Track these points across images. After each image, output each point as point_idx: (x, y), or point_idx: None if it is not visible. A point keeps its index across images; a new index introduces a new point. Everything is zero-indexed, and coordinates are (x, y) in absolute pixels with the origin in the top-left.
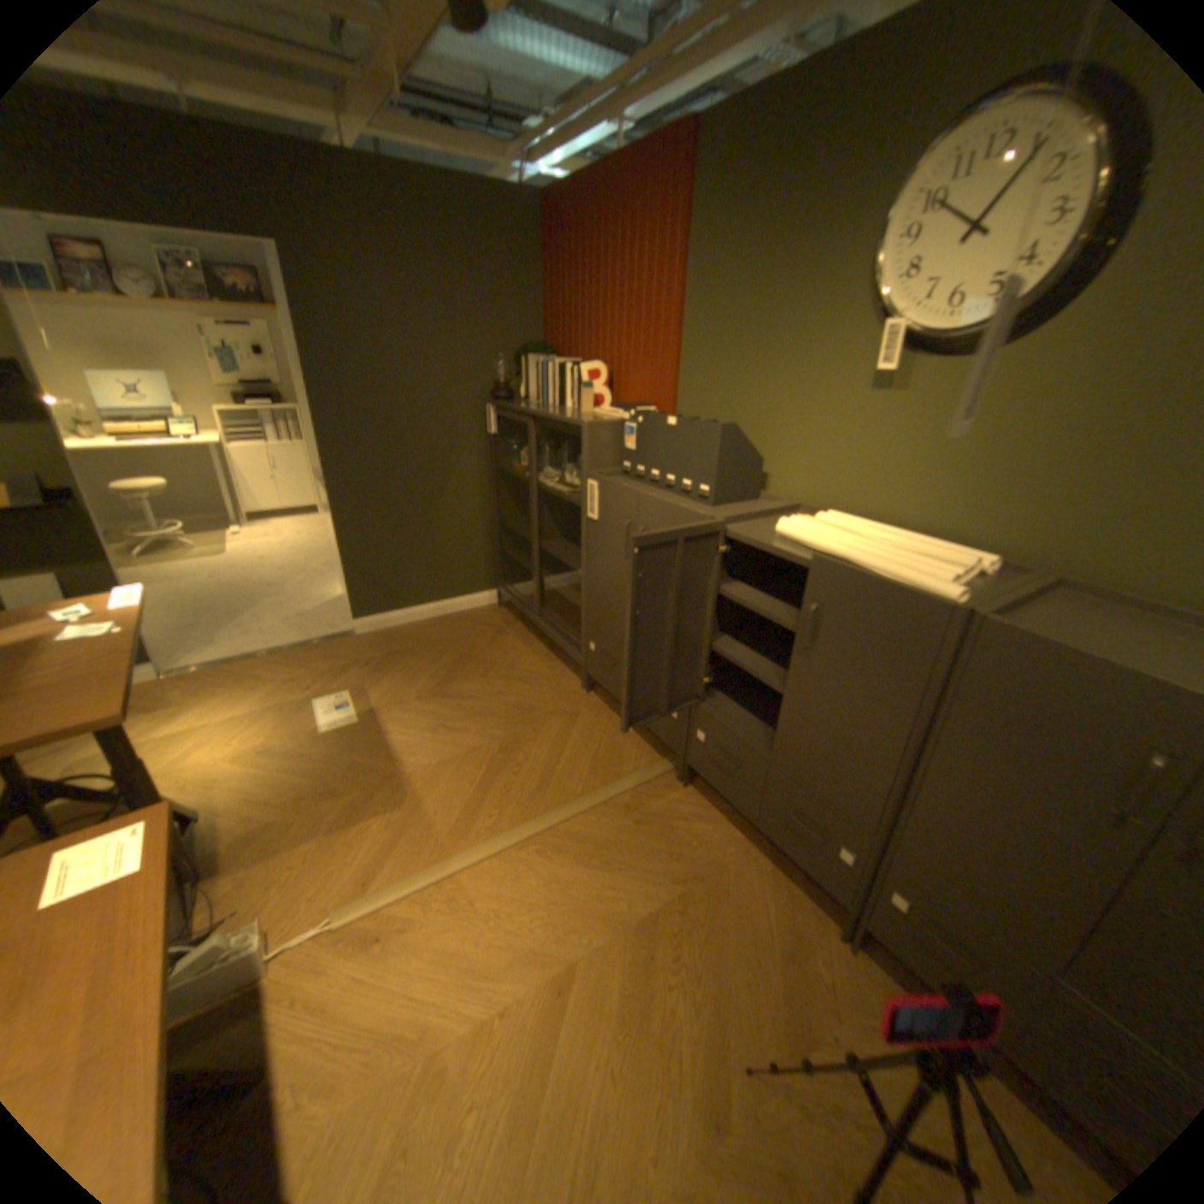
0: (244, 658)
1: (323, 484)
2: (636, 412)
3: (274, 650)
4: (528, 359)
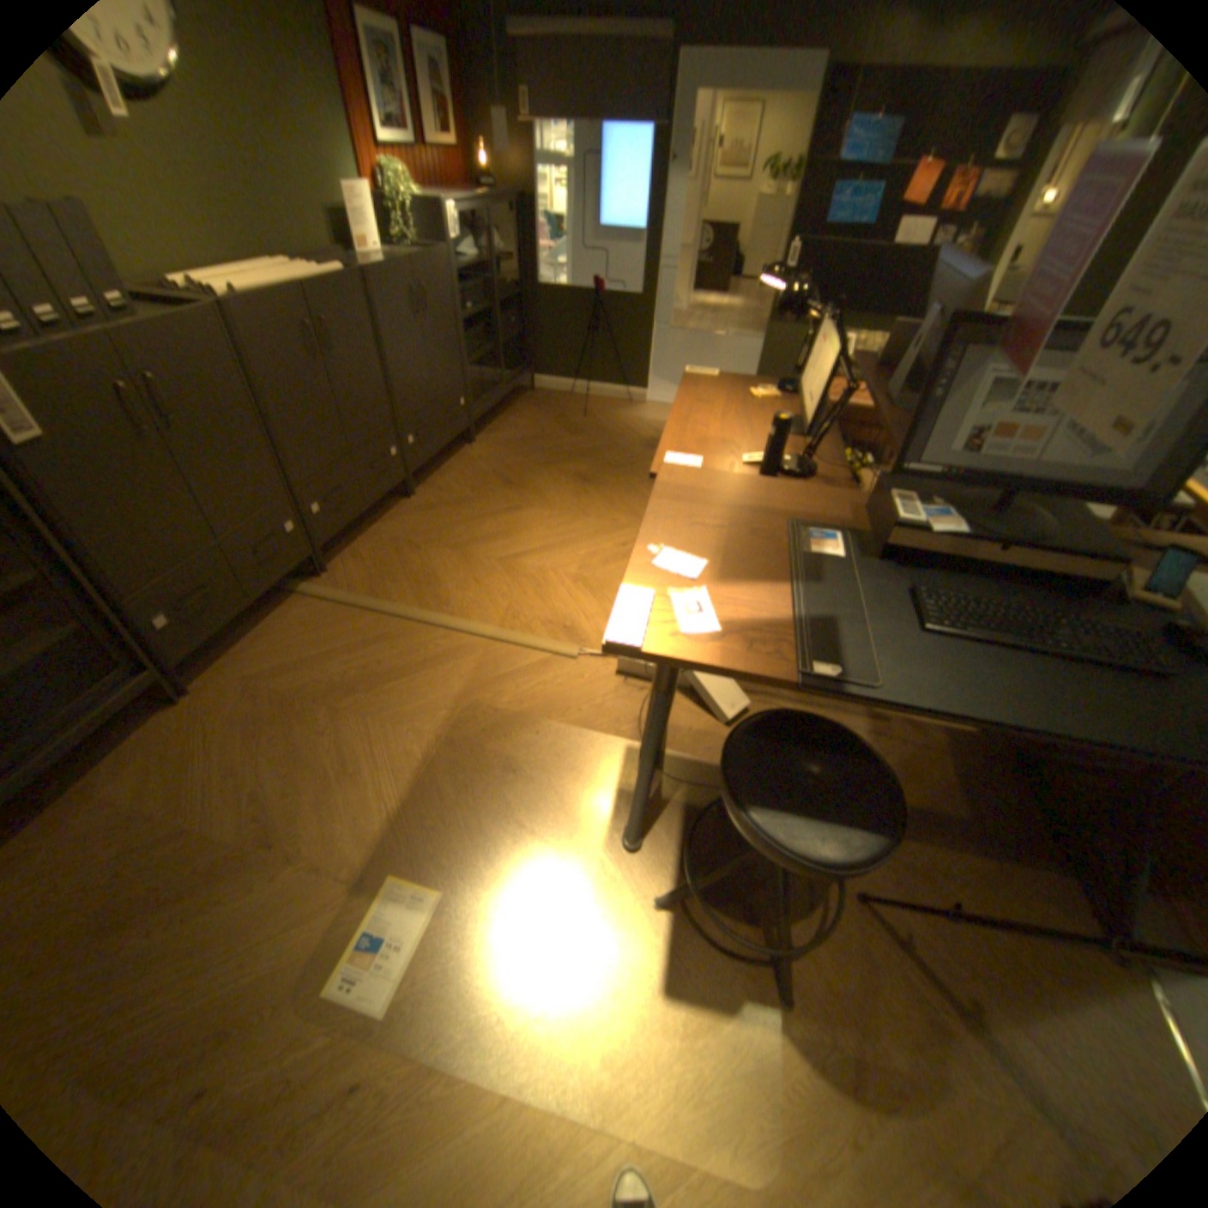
0: None
1: None
2: None
3: None
4: None
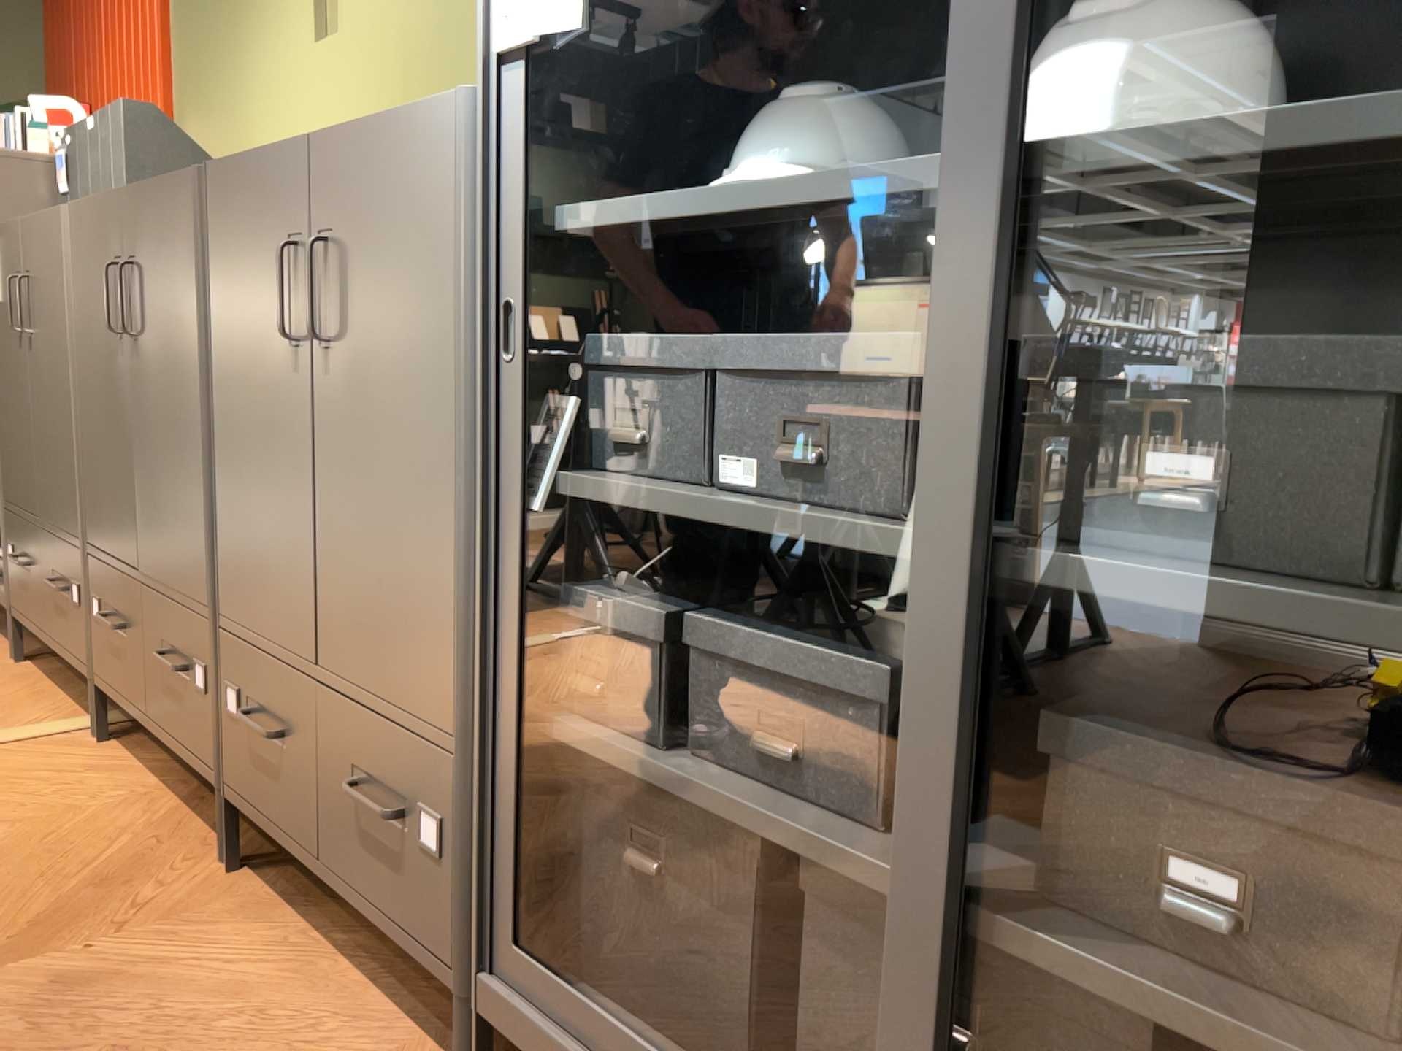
0: None
1: None
2: (67, 133)
3: None
4: None
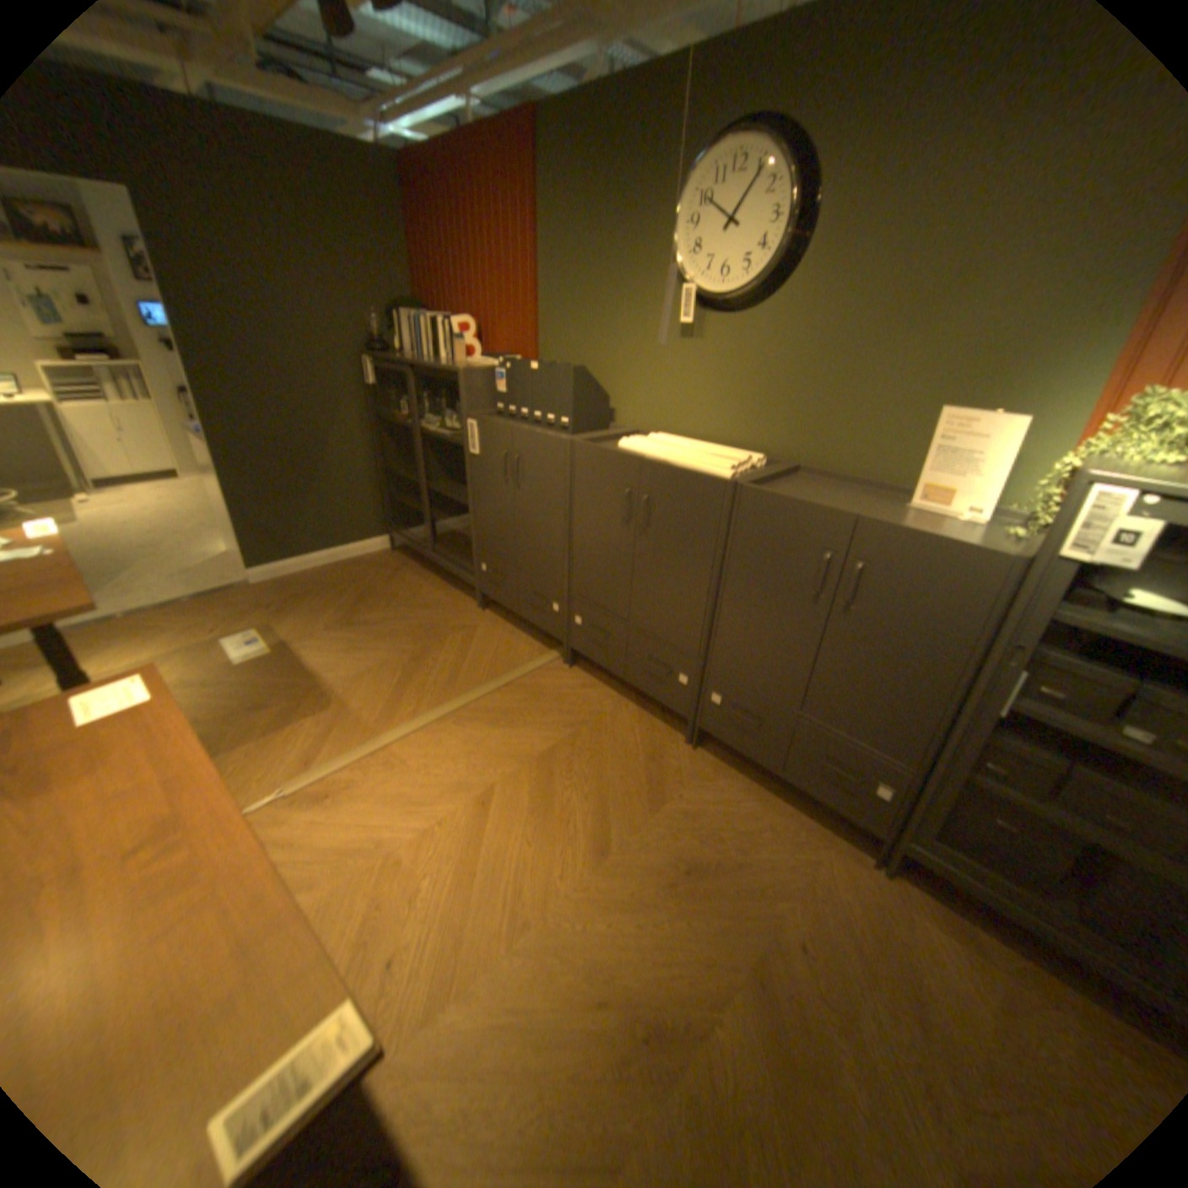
0: (131, 610)
1: (198, 434)
2: (504, 359)
3: (164, 601)
4: (400, 311)
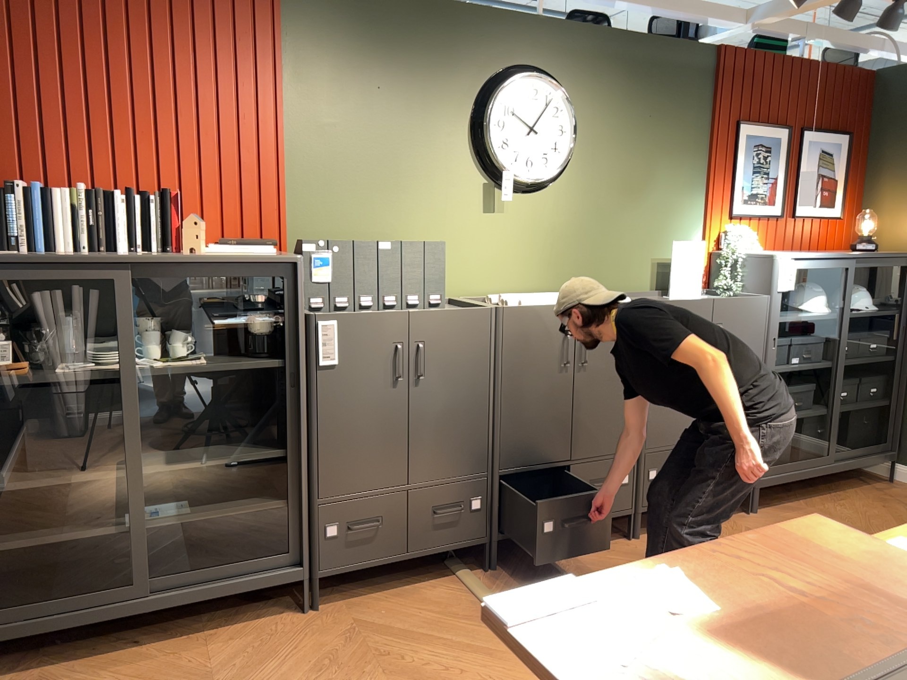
0: None
1: None
2: (326, 241)
3: None
4: None
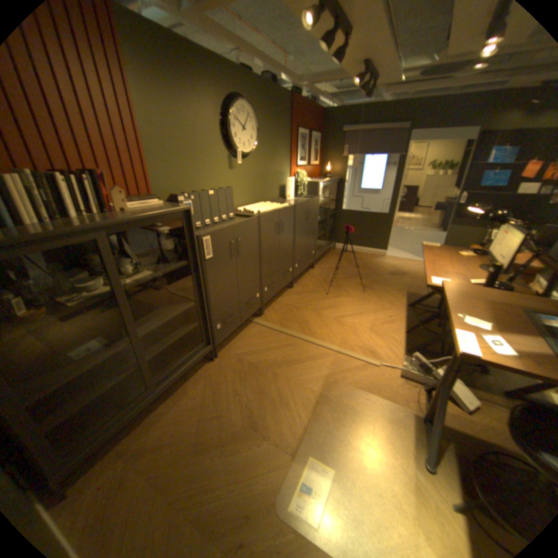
0: None
1: None
2: (189, 194)
3: None
4: None
